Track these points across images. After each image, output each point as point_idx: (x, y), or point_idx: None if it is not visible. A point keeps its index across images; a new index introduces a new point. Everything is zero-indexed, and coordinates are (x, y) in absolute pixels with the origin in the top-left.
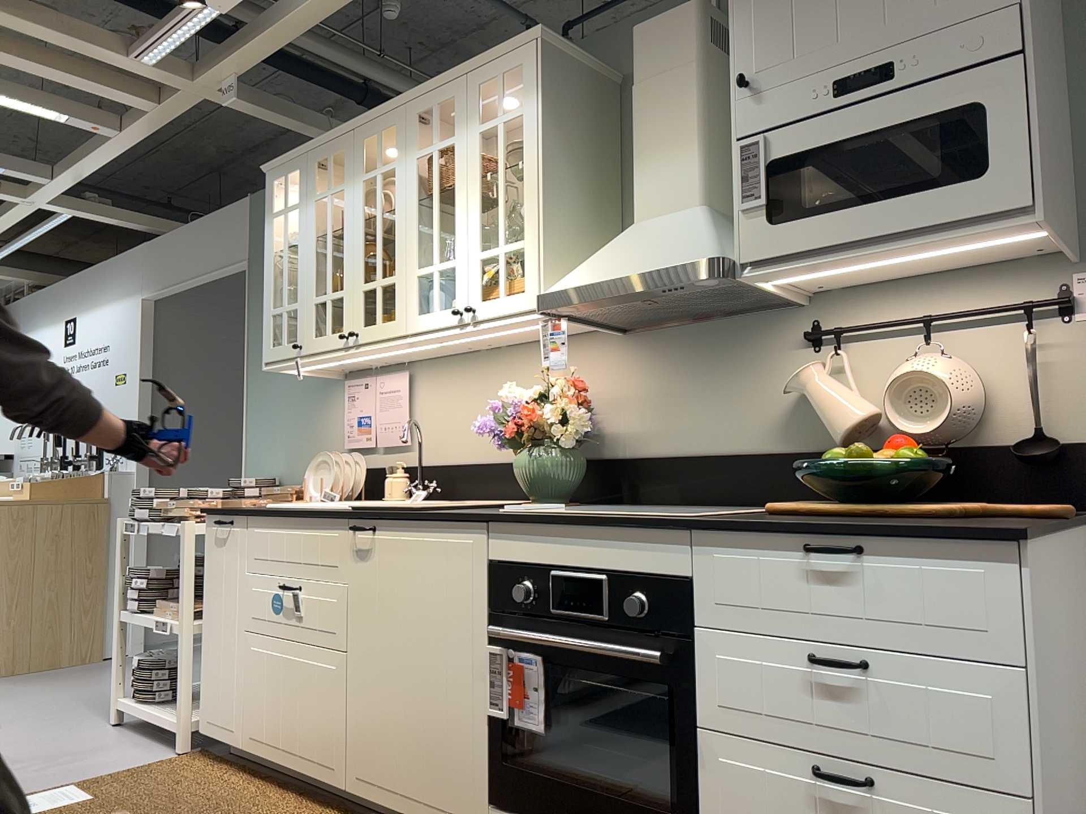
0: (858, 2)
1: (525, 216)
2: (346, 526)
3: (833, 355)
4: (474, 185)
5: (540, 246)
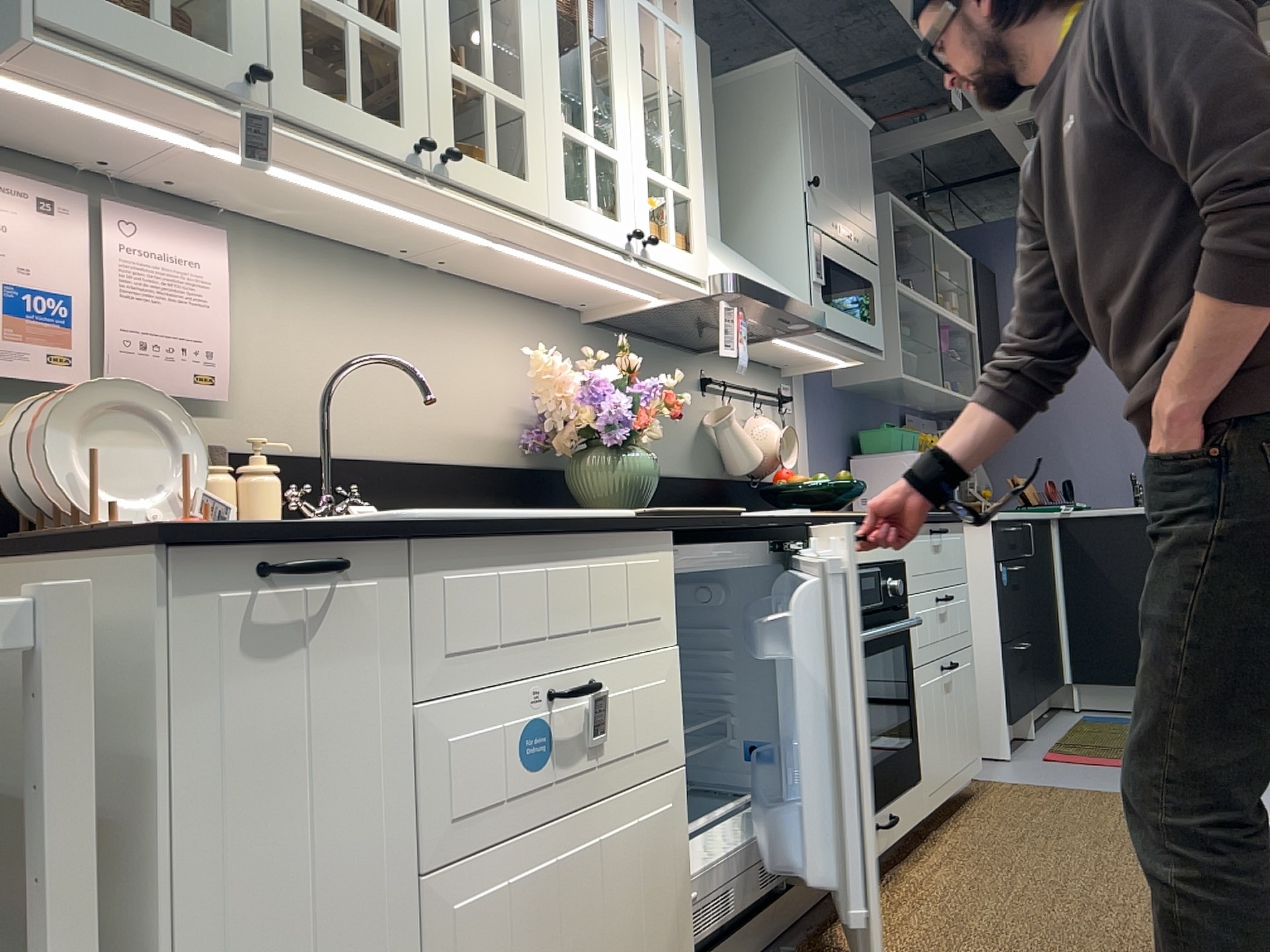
0: (844, 181)
1: (693, 165)
2: (674, 543)
3: (714, 401)
4: (637, 70)
5: (704, 212)
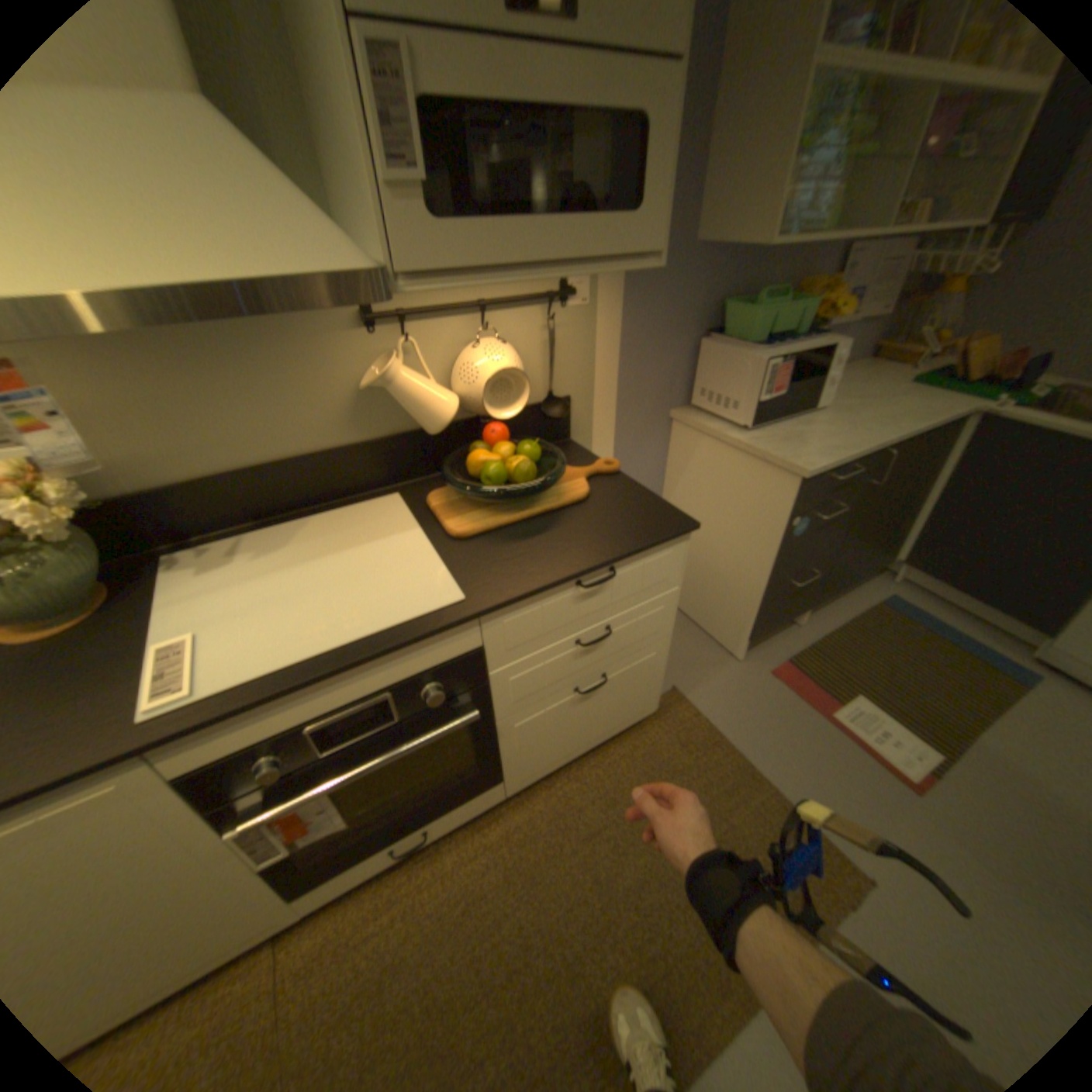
0: None
1: None
2: None
3: (391, 337)
4: None
5: None
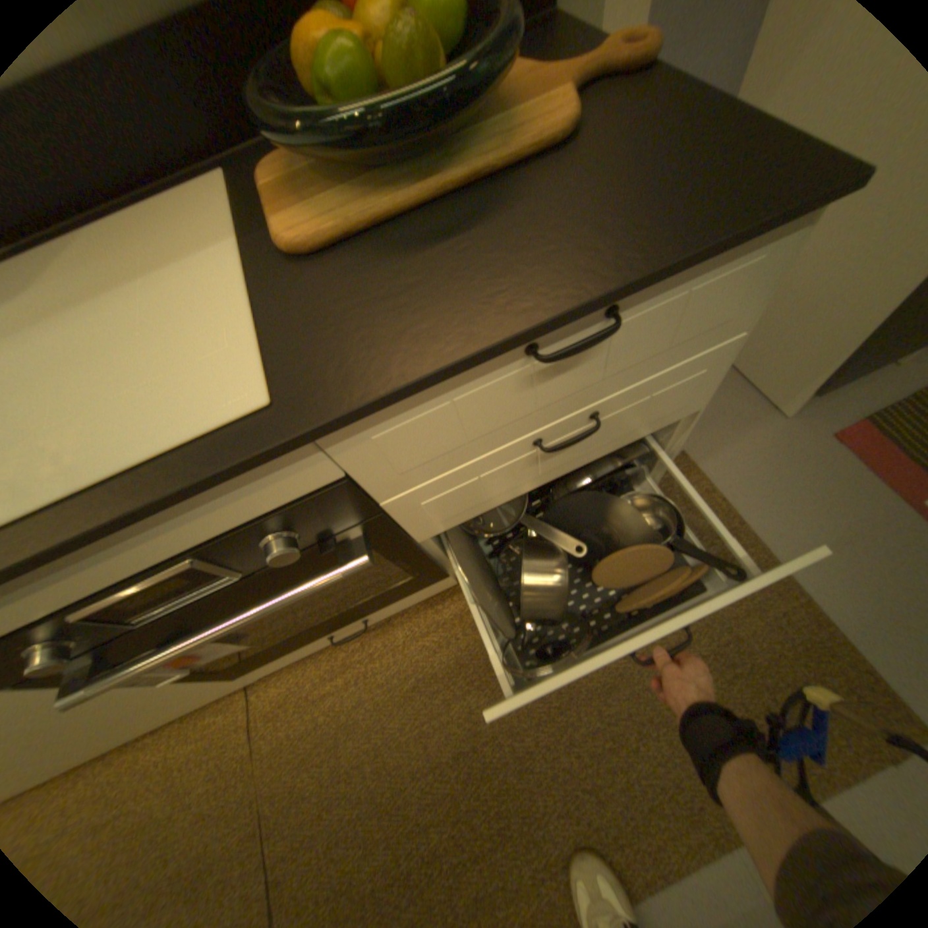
0: None
1: None
2: None
3: None
4: None
5: None
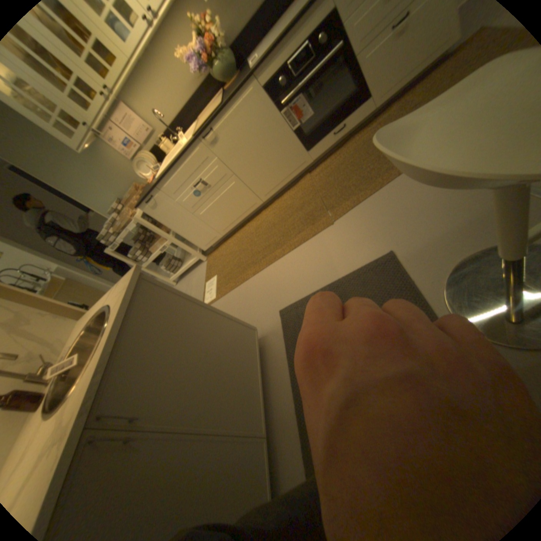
0: None
1: None
2: (200, 139)
3: None
4: None
5: None
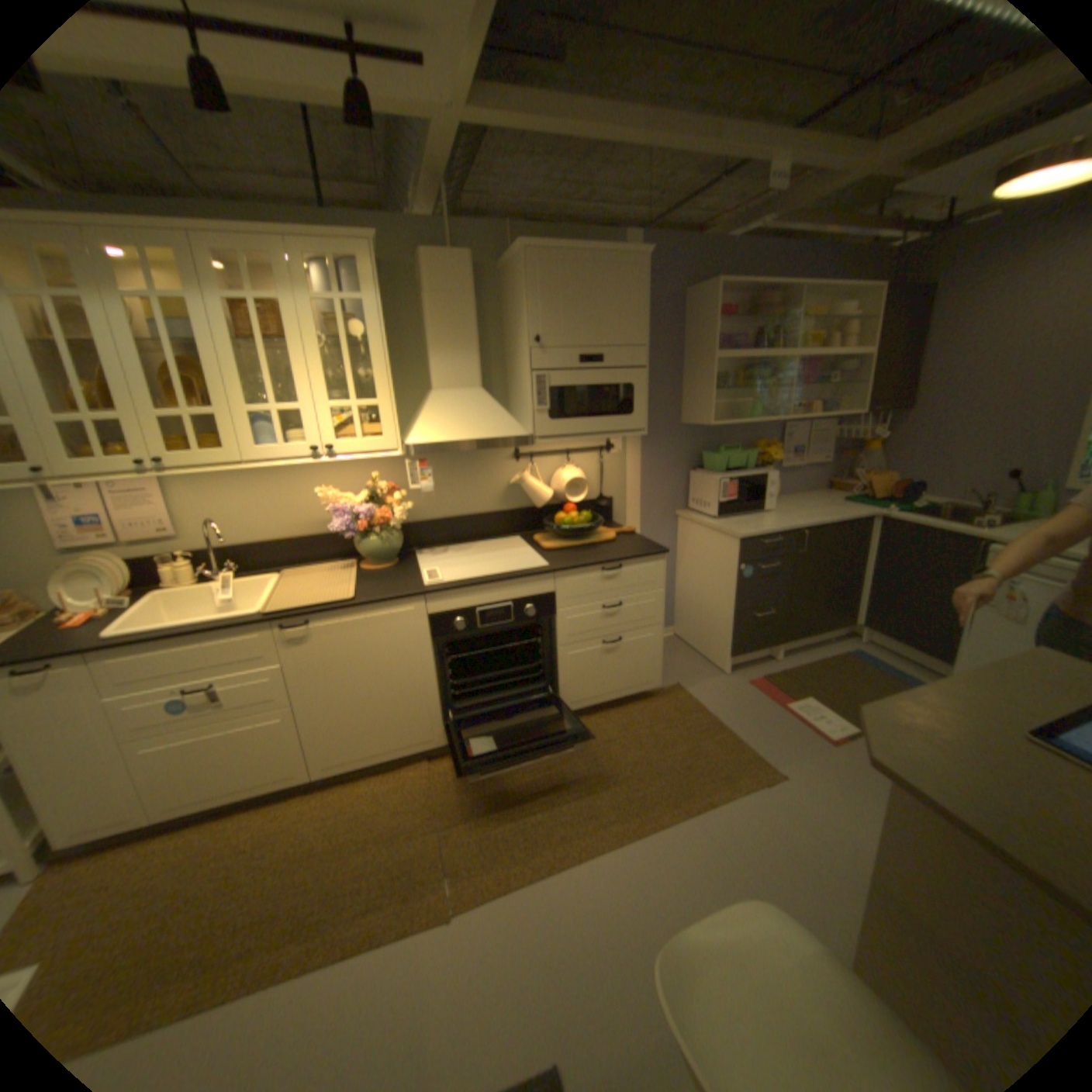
0: (592, 318)
1: (378, 383)
2: (272, 626)
3: (525, 464)
4: (313, 345)
5: (394, 408)
